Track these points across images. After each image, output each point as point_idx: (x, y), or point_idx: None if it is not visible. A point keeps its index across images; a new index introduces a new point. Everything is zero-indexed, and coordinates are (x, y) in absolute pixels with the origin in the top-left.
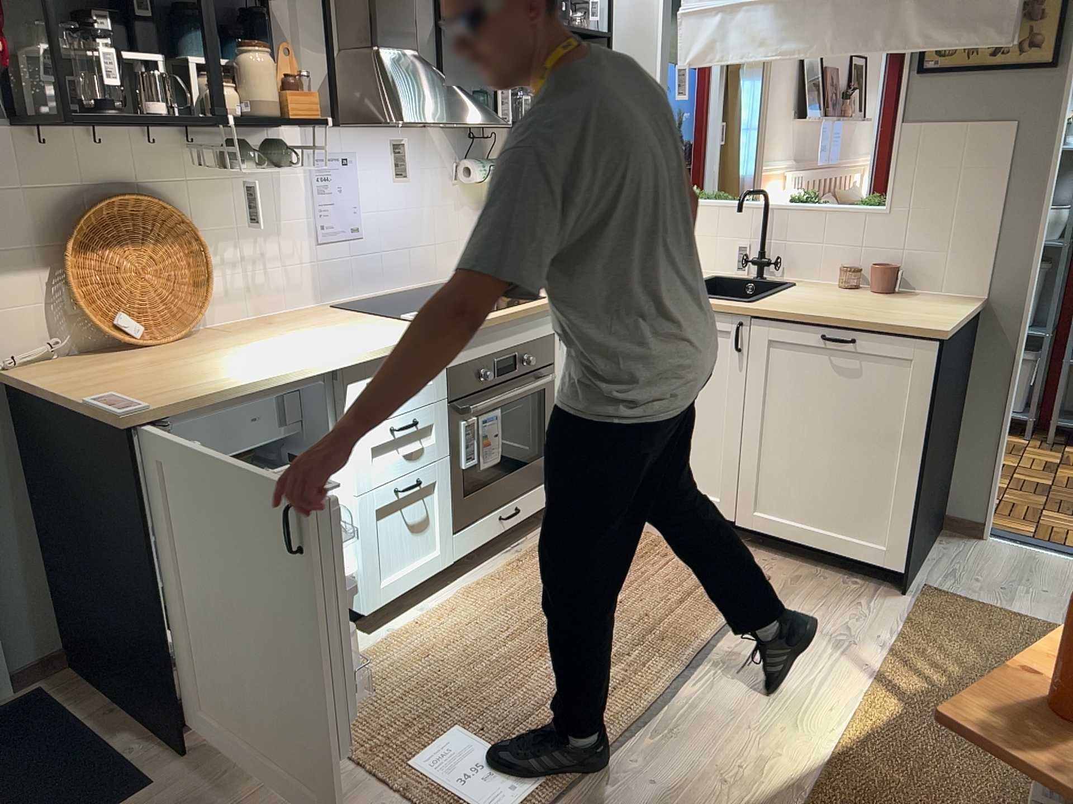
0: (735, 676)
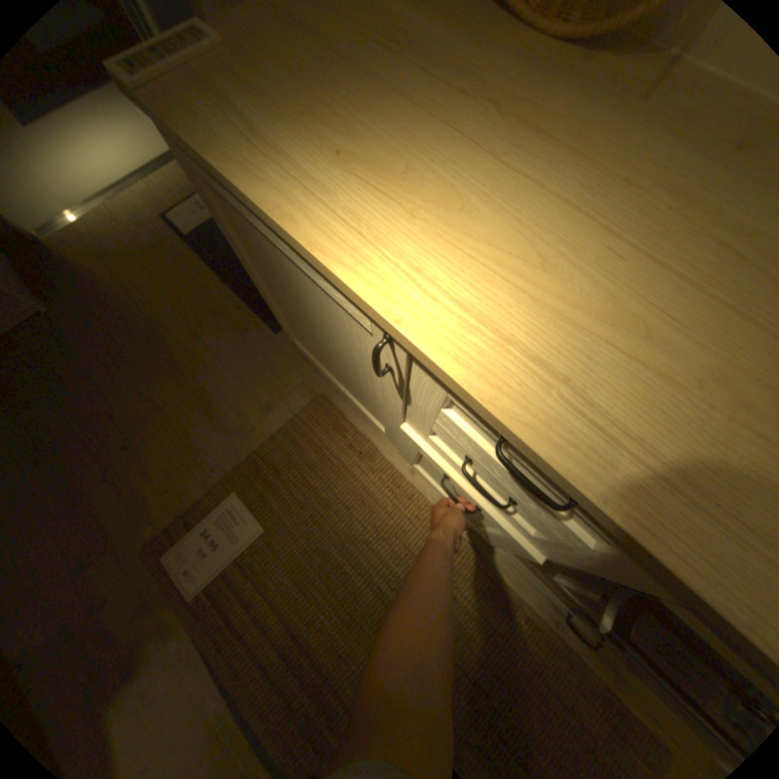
0: None
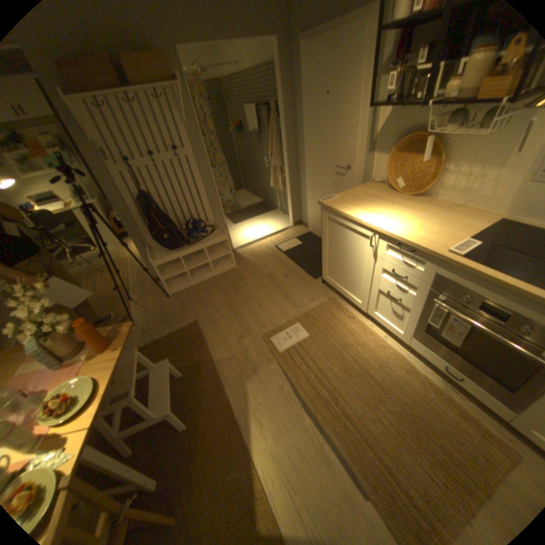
0: (311, 449)
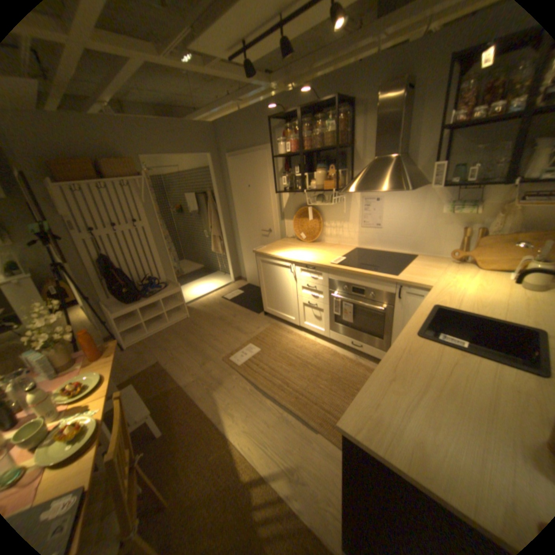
0: (274, 418)
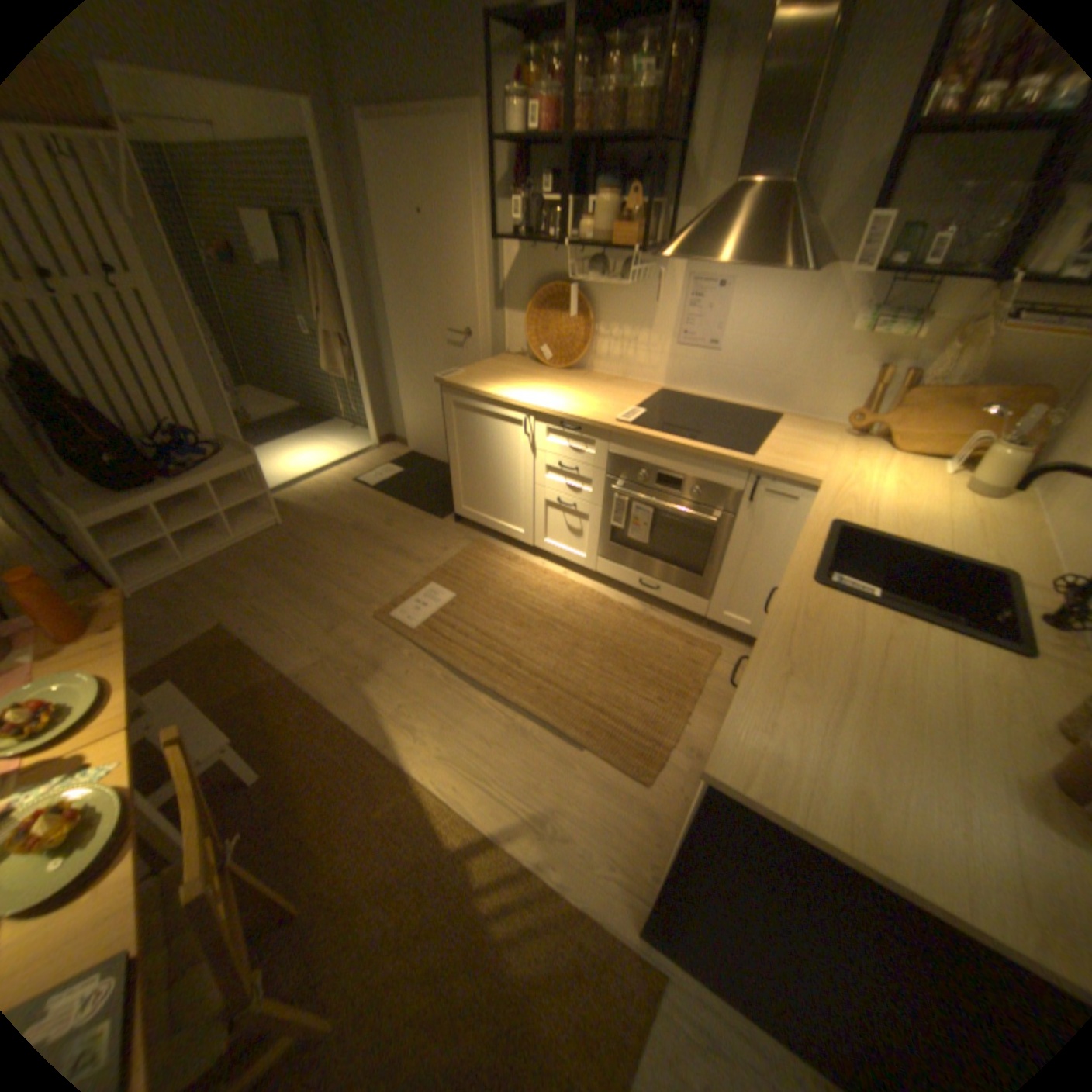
0: (497, 728)
